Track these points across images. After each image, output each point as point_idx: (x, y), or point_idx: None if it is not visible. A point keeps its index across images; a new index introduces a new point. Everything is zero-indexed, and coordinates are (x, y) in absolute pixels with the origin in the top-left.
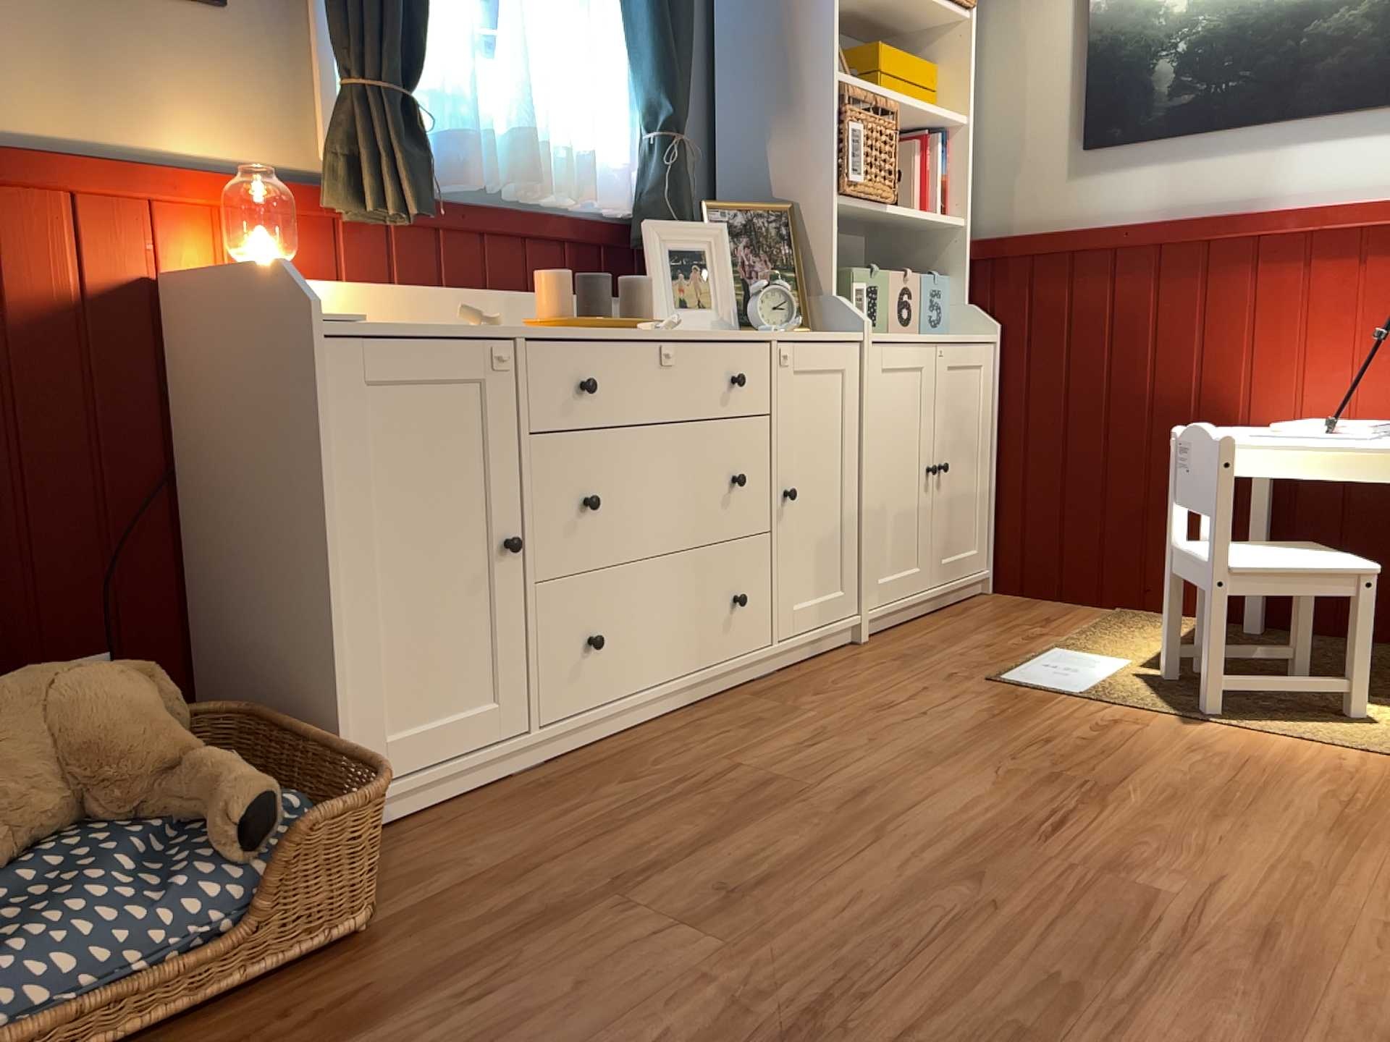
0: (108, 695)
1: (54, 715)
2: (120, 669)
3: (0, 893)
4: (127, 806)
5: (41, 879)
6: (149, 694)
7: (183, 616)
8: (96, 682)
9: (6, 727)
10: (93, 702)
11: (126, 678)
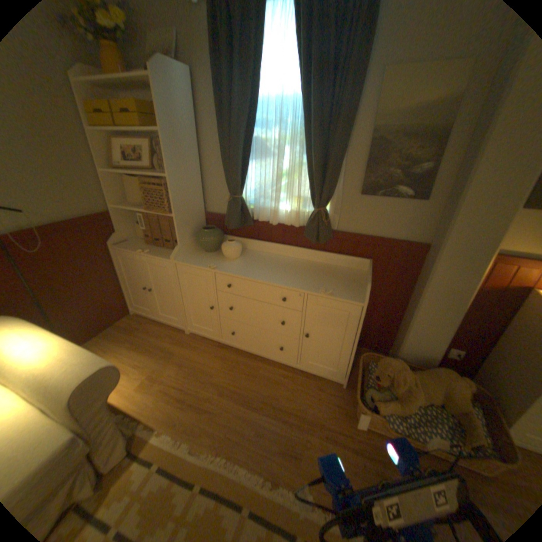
0: (460, 392)
1: (448, 389)
2: (465, 383)
3: (423, 412)
4: (452, 412)
5: (431, 415)
6: (468, 394)
7: (487, 354)
8: (459, 387)
9: (438, 386)
10: (456, 391)
11: (465, 388)
